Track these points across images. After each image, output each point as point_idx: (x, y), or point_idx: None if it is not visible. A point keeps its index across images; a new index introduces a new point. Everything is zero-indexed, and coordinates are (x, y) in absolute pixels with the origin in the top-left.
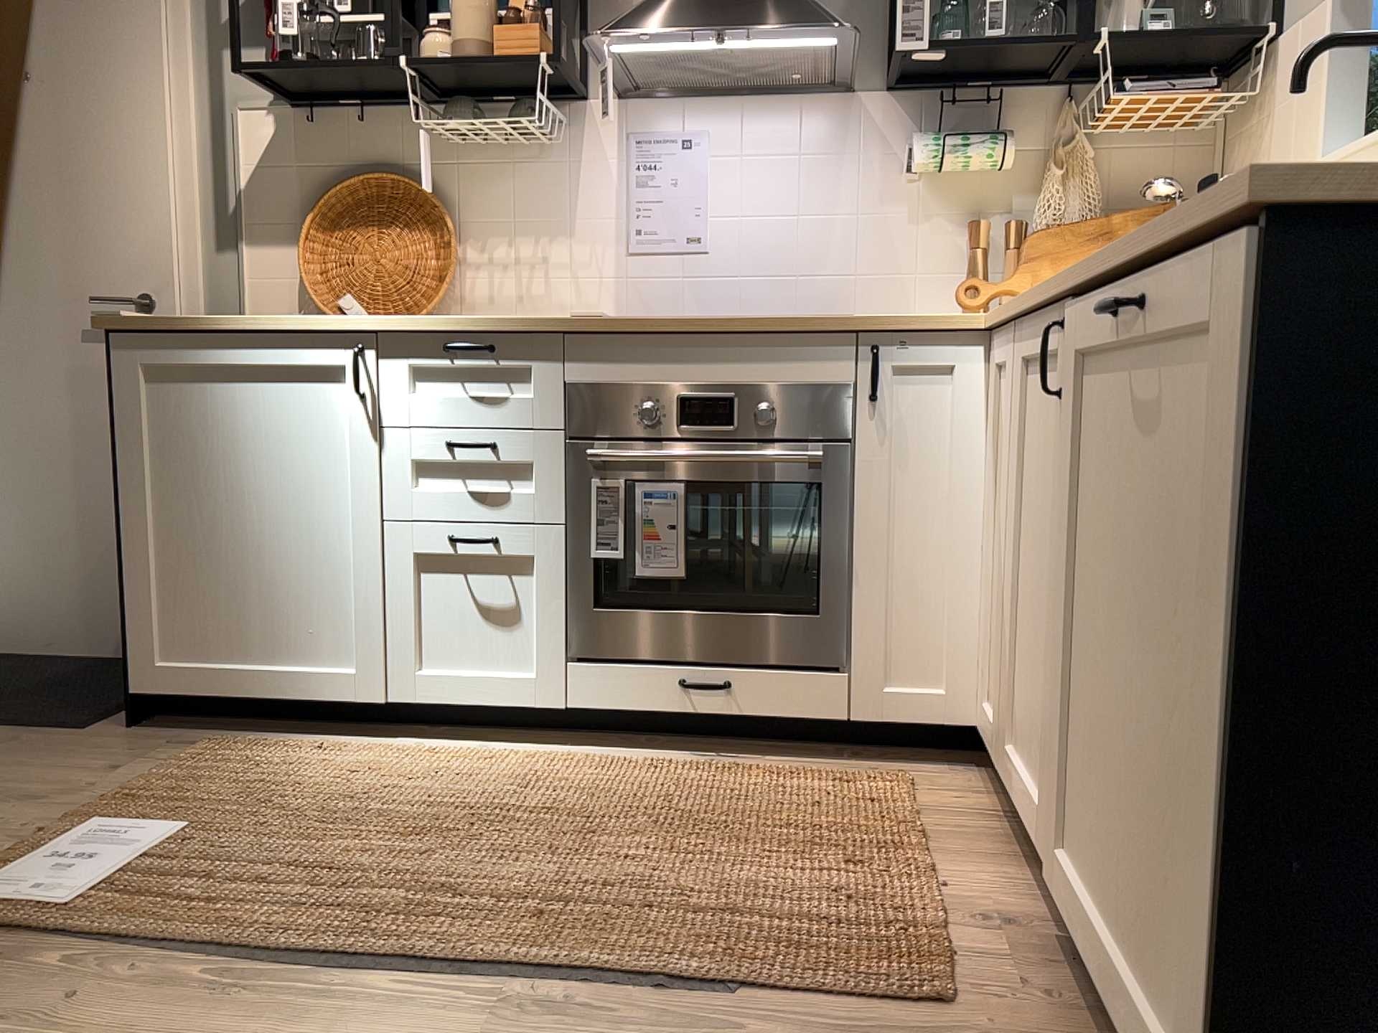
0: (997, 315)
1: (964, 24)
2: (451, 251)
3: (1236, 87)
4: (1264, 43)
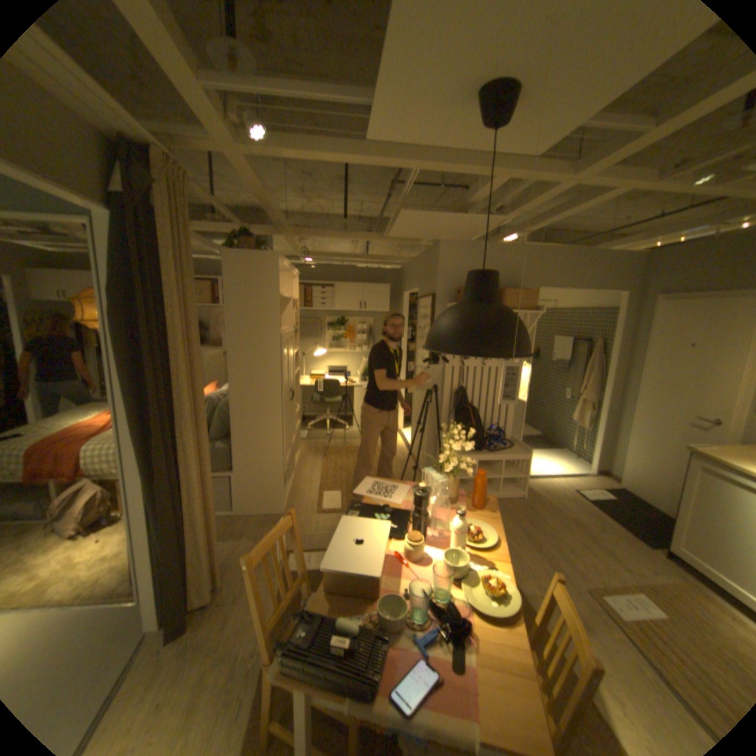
0: None
1: None
2: None
3: None
4: None
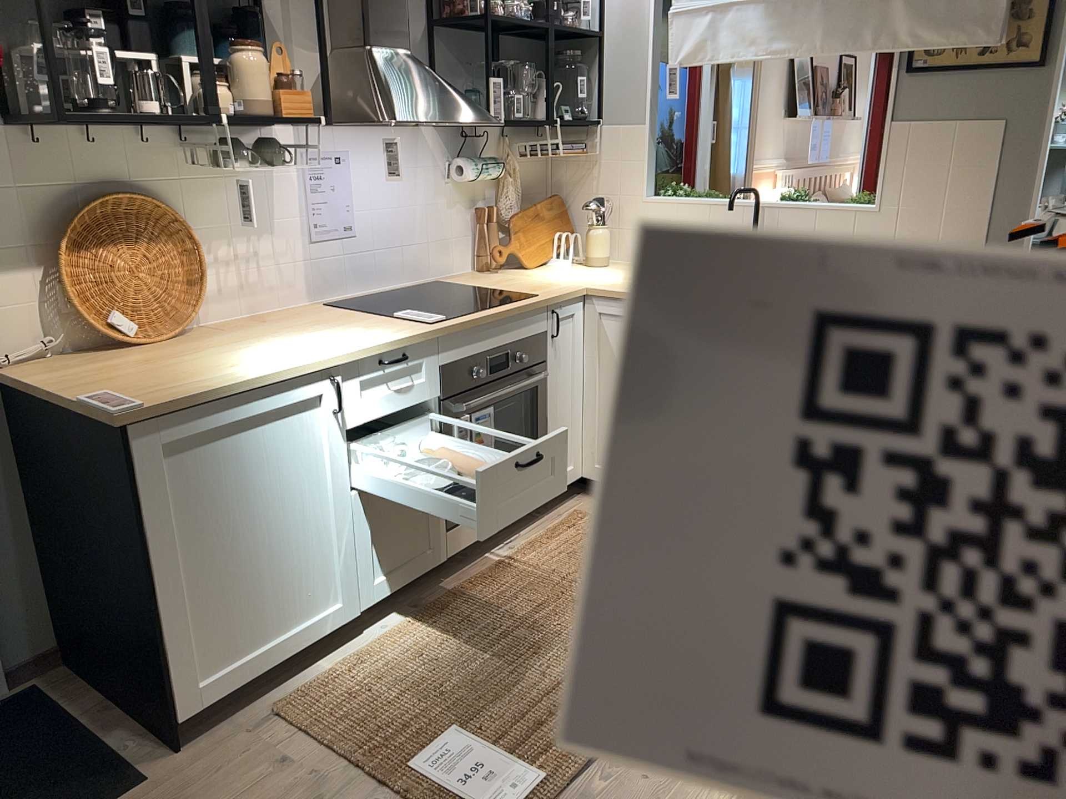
0: (604, 289)
1: (471, 90)
2: (204, 260)
3: (566, 135)
4: (593, 124)
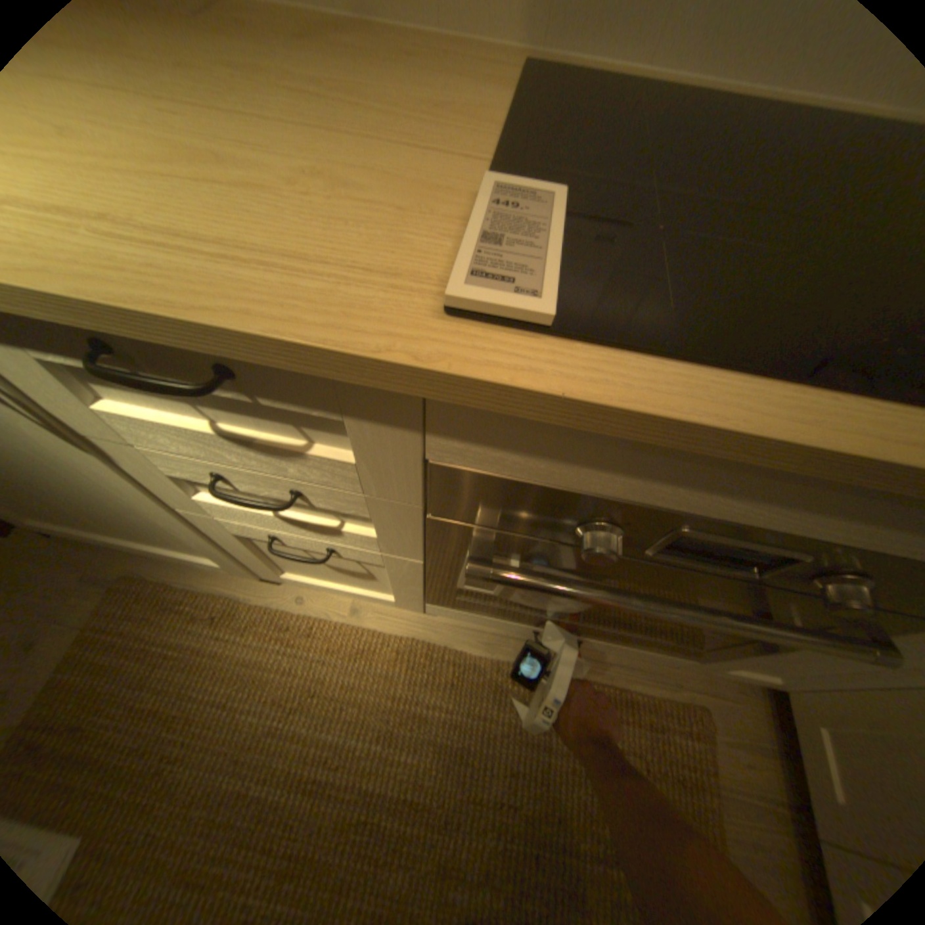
0: None
1: None
2: None
3: None
4: None
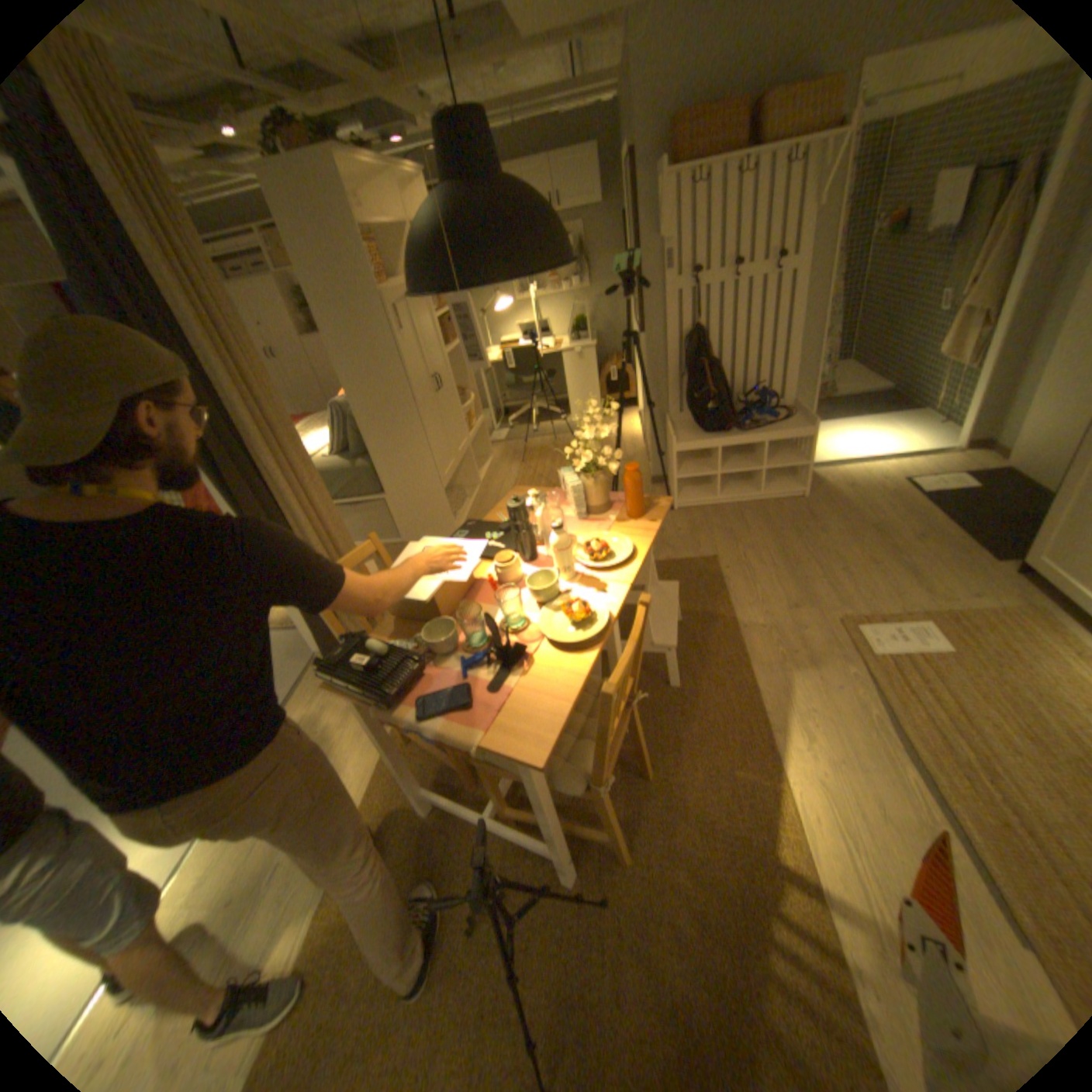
0: None
1: None
2: None
3: None
4: None
